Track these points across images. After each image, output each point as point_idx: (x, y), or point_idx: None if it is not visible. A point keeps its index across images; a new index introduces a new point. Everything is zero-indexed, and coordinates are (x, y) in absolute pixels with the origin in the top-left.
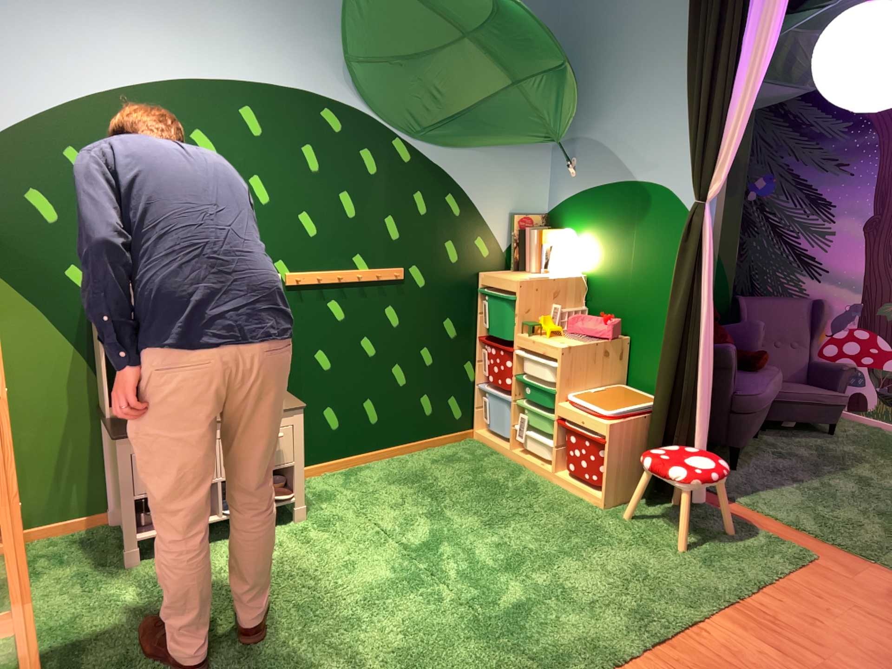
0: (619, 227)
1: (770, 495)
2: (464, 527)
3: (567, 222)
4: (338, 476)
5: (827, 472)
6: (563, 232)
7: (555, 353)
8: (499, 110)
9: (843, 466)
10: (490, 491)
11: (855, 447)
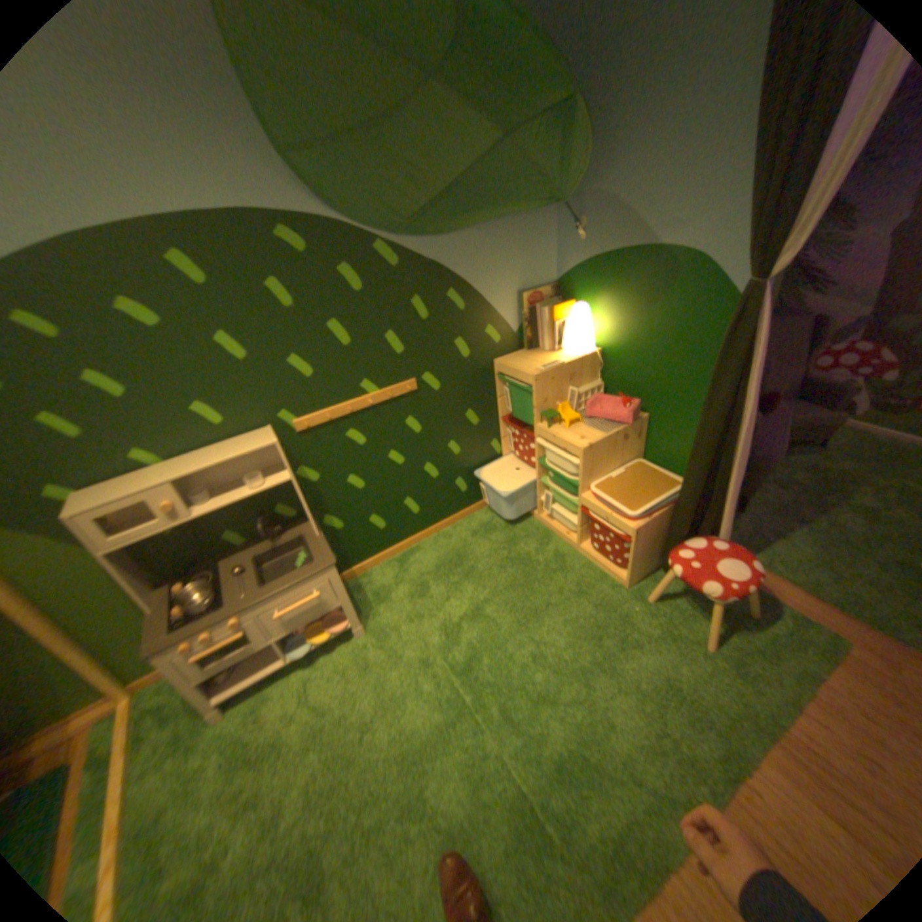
0: (638, 300)
1: (783, 549)
2: (502, 630)
3: (577, 292)
4: (394, 563)
5: (832, 507)
6: (574, 309)
7: (575, 452)
8: (492, 177)
9: (846, 496)
10: (523, 570)
11: (851, 465)
